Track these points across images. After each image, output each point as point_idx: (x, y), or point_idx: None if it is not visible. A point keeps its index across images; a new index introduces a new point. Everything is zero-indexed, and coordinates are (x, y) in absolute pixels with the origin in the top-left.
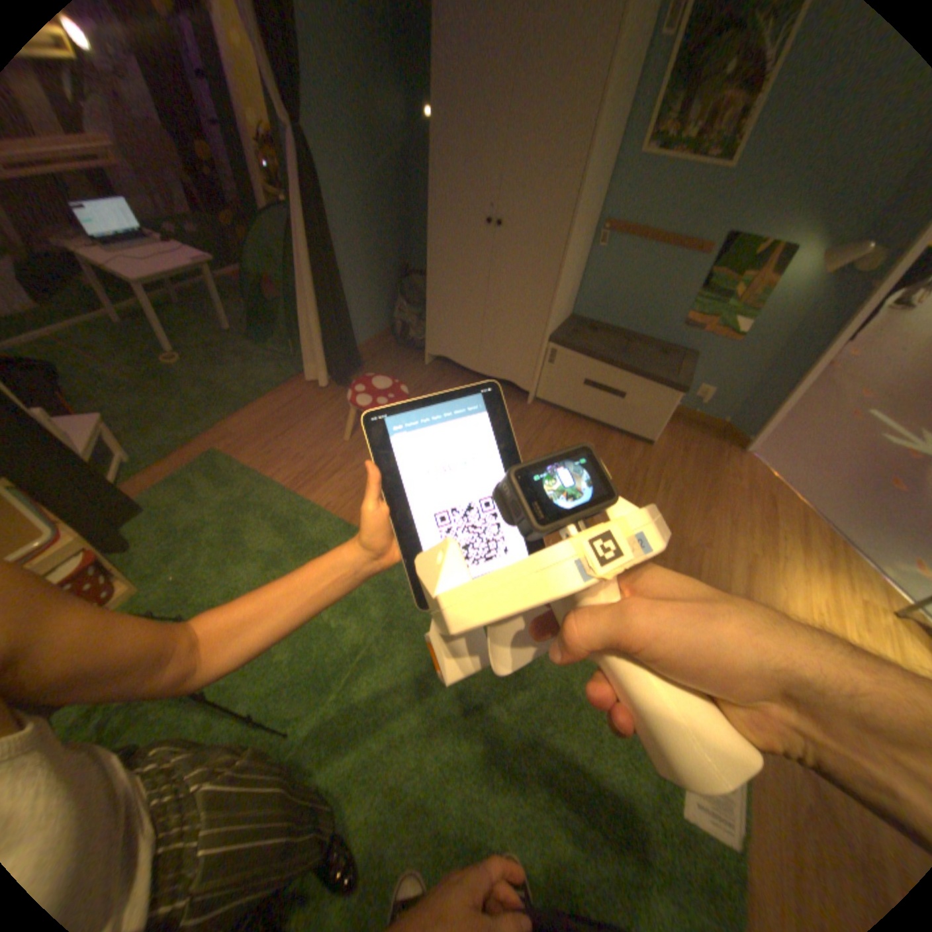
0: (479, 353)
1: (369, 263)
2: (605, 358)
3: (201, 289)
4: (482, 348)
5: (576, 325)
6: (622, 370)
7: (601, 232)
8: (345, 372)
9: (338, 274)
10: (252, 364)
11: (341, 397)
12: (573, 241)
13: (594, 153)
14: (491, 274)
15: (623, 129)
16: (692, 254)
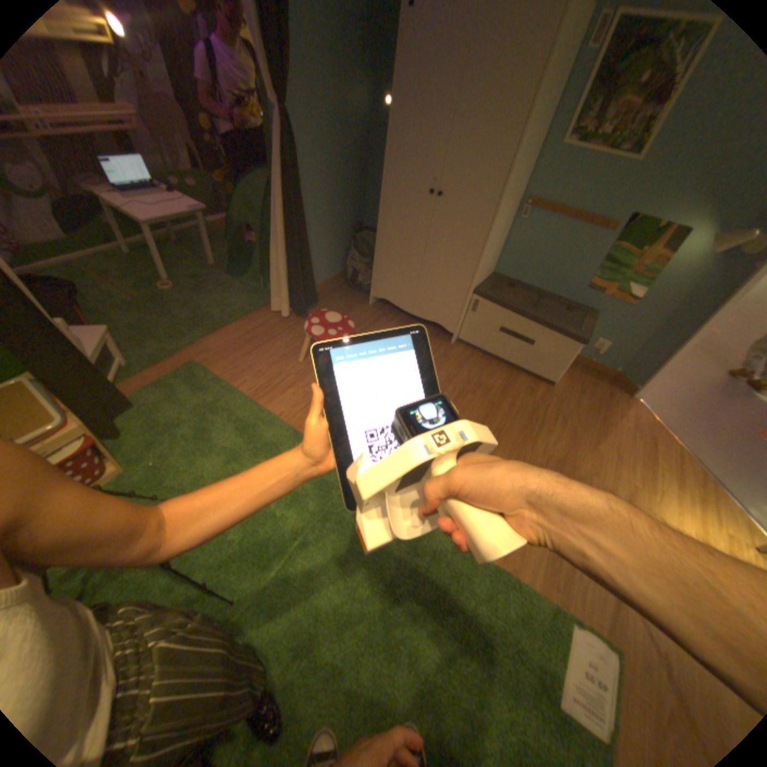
0: (414, 299)
1: (330, 219)
2: (520, 310)
3: (195, 231)
4: (417, 295)
5: (496, 281)
6: (533, 322)
7: (524, 206)
8: (304, 306)
9: (305, 227)
10: (229, 294)
11: (299, 326)
12: (500, 213)
13: (524, 141)
14: (430, 235)
15: (549, 123)
16: (600, 230)
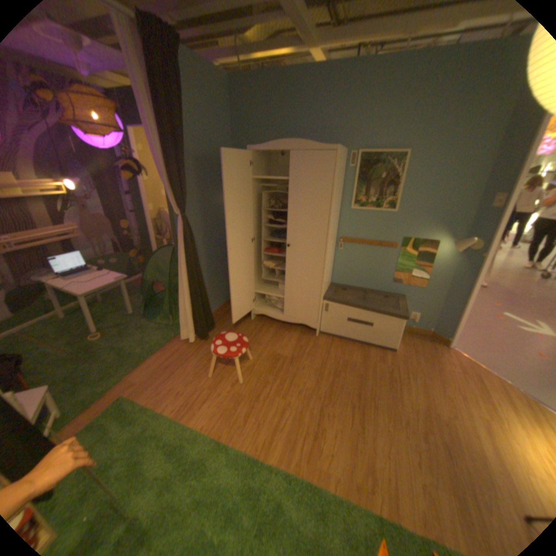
0: (283, 309)
1: (217, 269)
2: (357, 305)
3: (116, 291)
4: (285, 306)
5: (335, 288)
6: (368, 311)
7: (339, 242)
8: (206, 331)
9: (202, 278)
10: (147, 333)
11: (204, 346)
12: (328, 250)
13: (332, 212)
14: (286, 268)
15: (341, 200)
16: (388, 249)
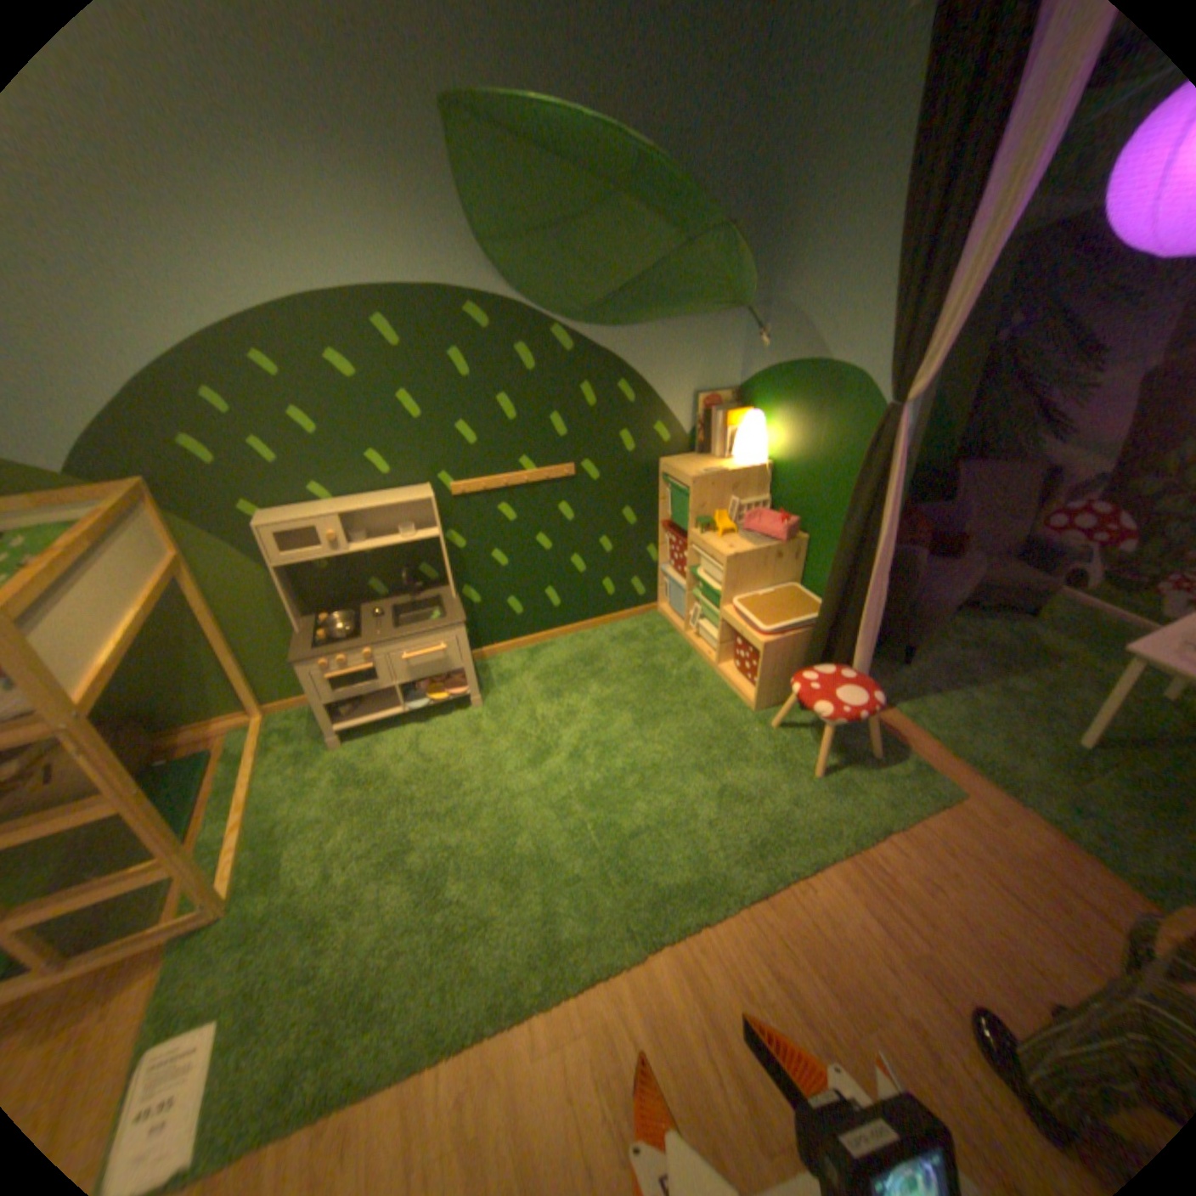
0: None
1: None
2: None
3: None
4: None
5: None
6: None
7: None
8: None
9: None
10: None
11: None
12: None
13: None
14: None
15: None
16: None
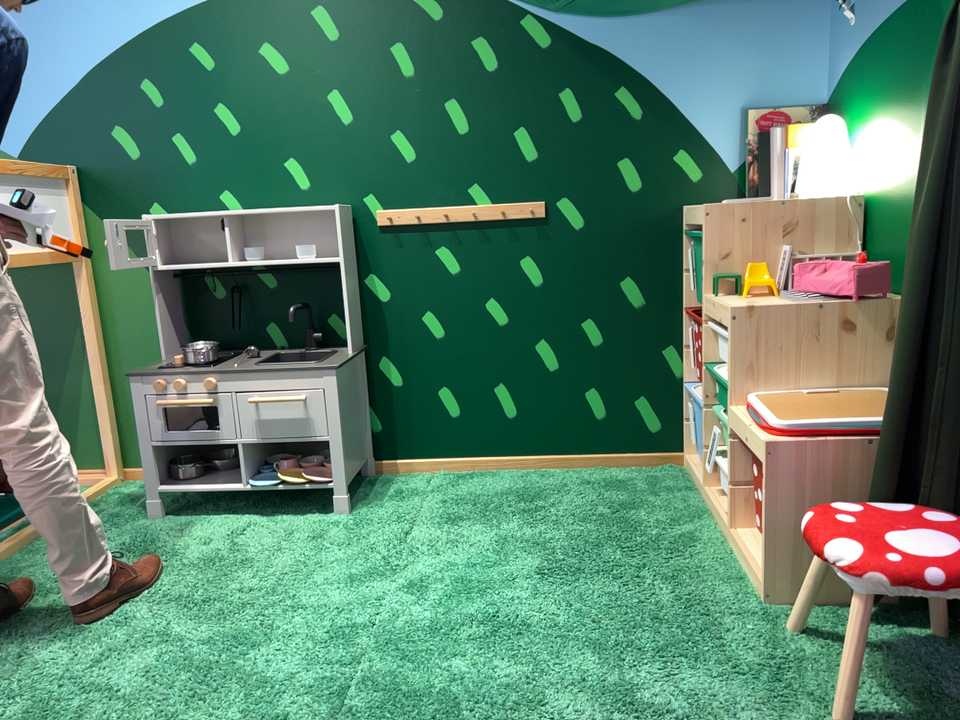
0: None
1: None
2: None
3: None
4: None
5: None
6: None
7: None
8: None
9: None
10: None
11: None
12: None
13: None
14: None
15: None
16: None
